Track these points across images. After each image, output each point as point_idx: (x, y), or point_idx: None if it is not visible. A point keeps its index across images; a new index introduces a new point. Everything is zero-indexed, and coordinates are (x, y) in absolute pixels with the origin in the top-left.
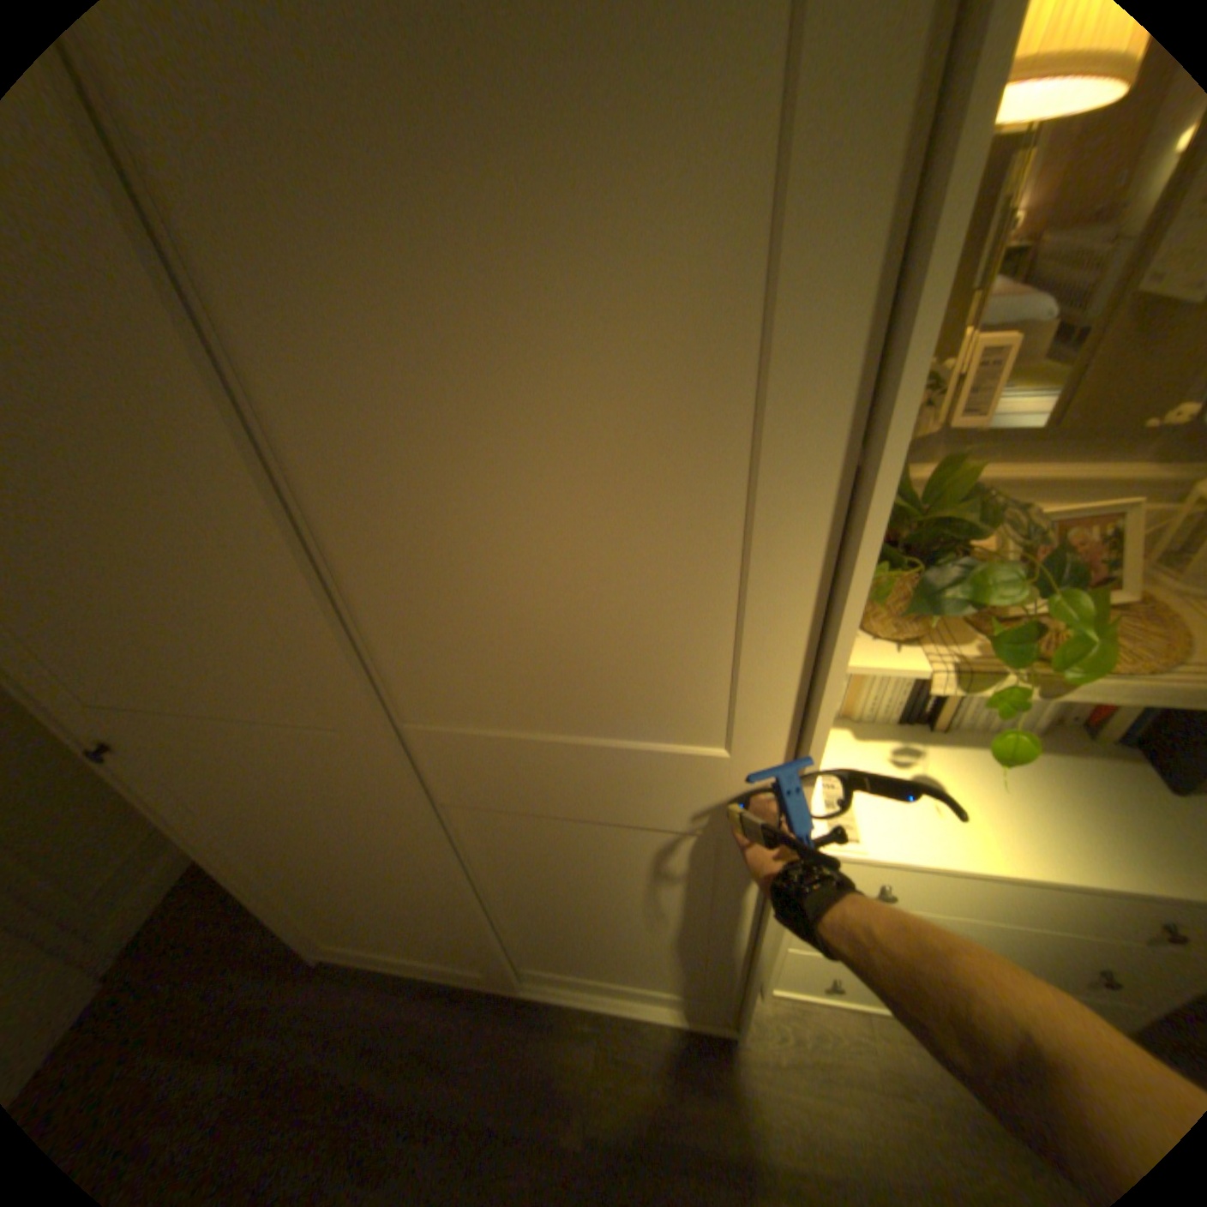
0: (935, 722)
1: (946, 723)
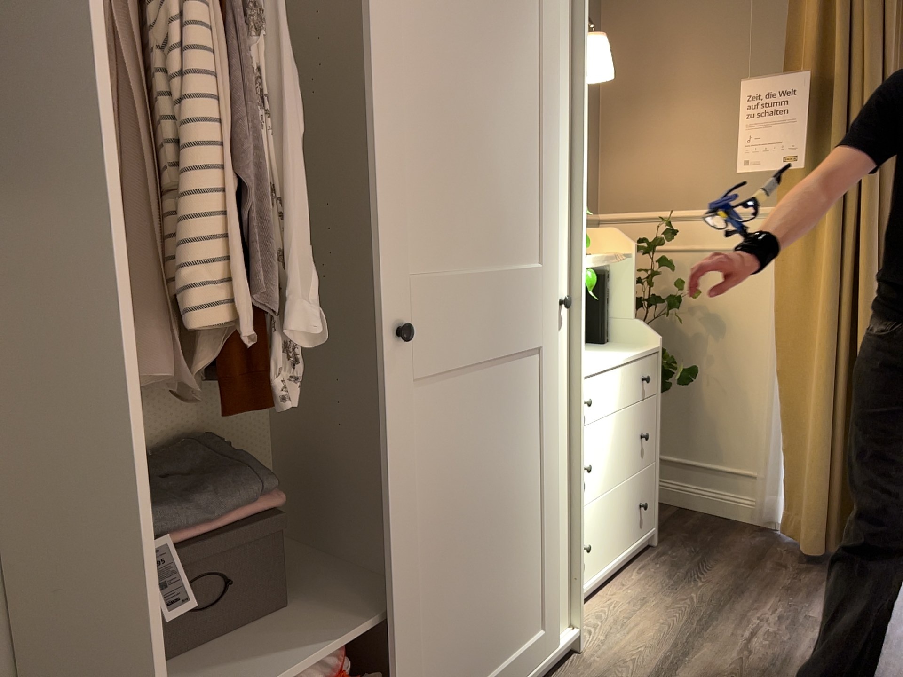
0: None
1: None
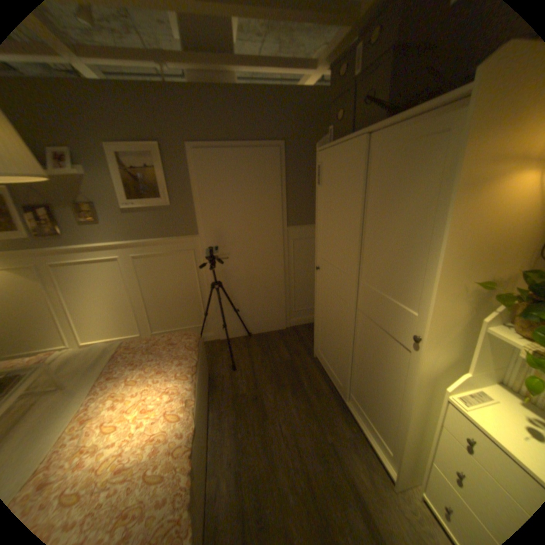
0: None
1: None
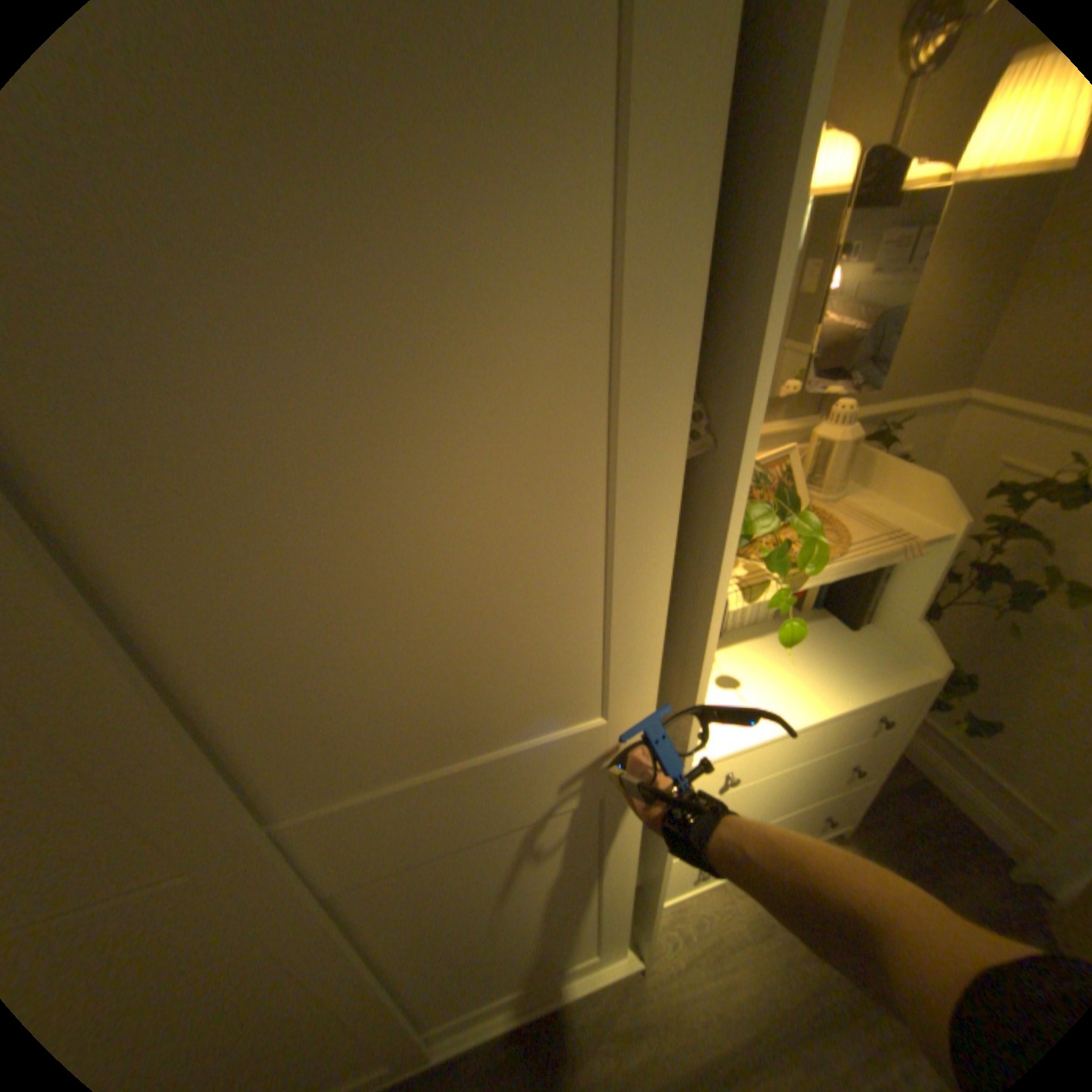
0: None
1: None
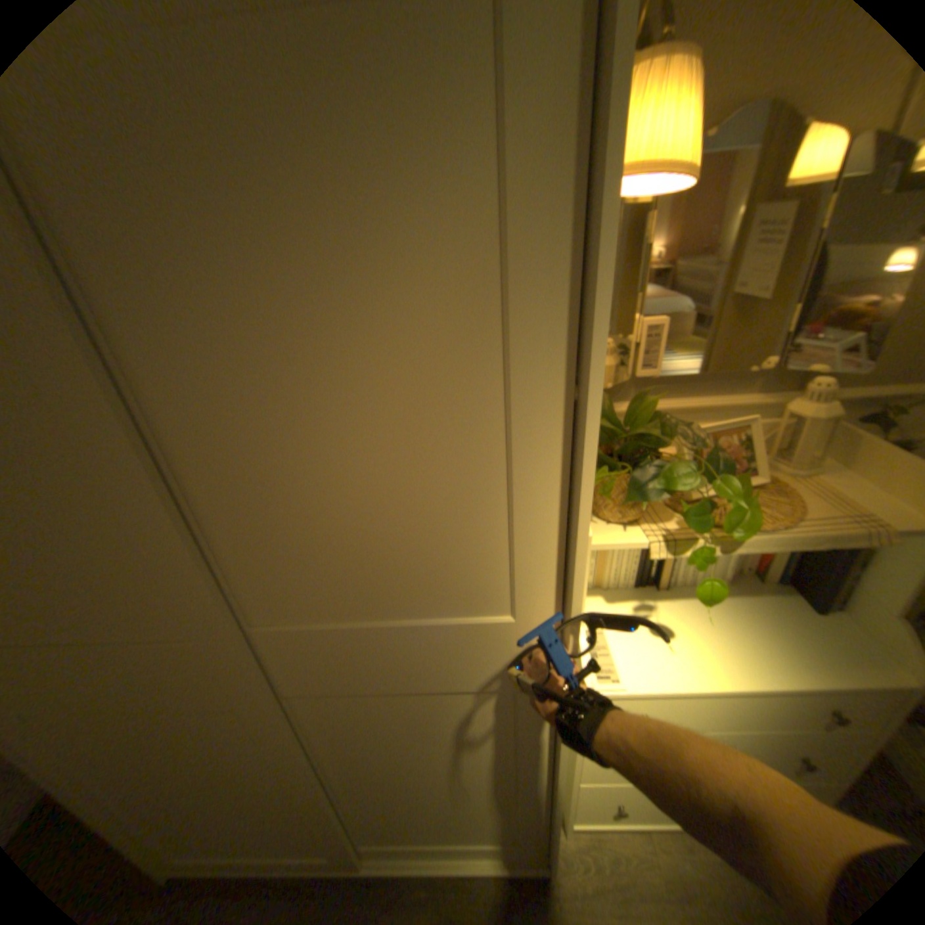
0: (658, 583)
1: (665, 582)
